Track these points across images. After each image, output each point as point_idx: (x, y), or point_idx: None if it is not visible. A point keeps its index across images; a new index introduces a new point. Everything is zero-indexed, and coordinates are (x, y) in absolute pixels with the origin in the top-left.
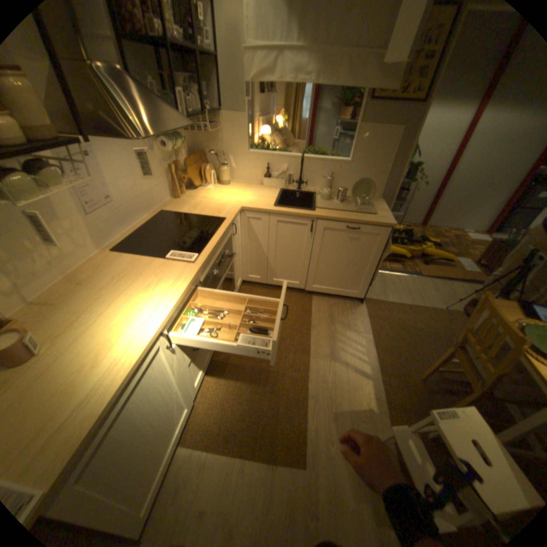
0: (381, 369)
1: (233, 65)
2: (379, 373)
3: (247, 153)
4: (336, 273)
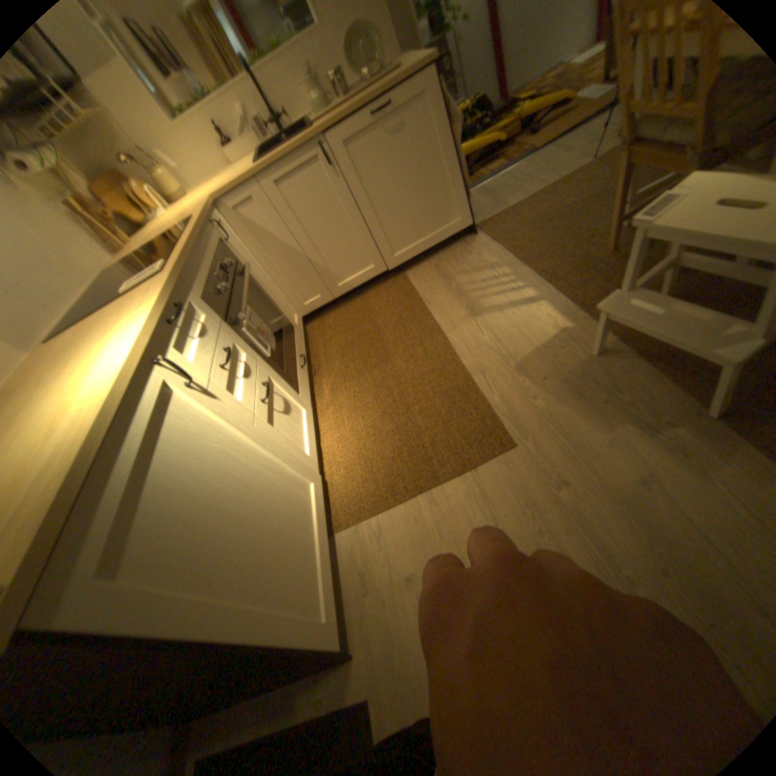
0: (549, 279)
1: None
2: (549, 286)
3: (175, 131)
4: (412, 212)
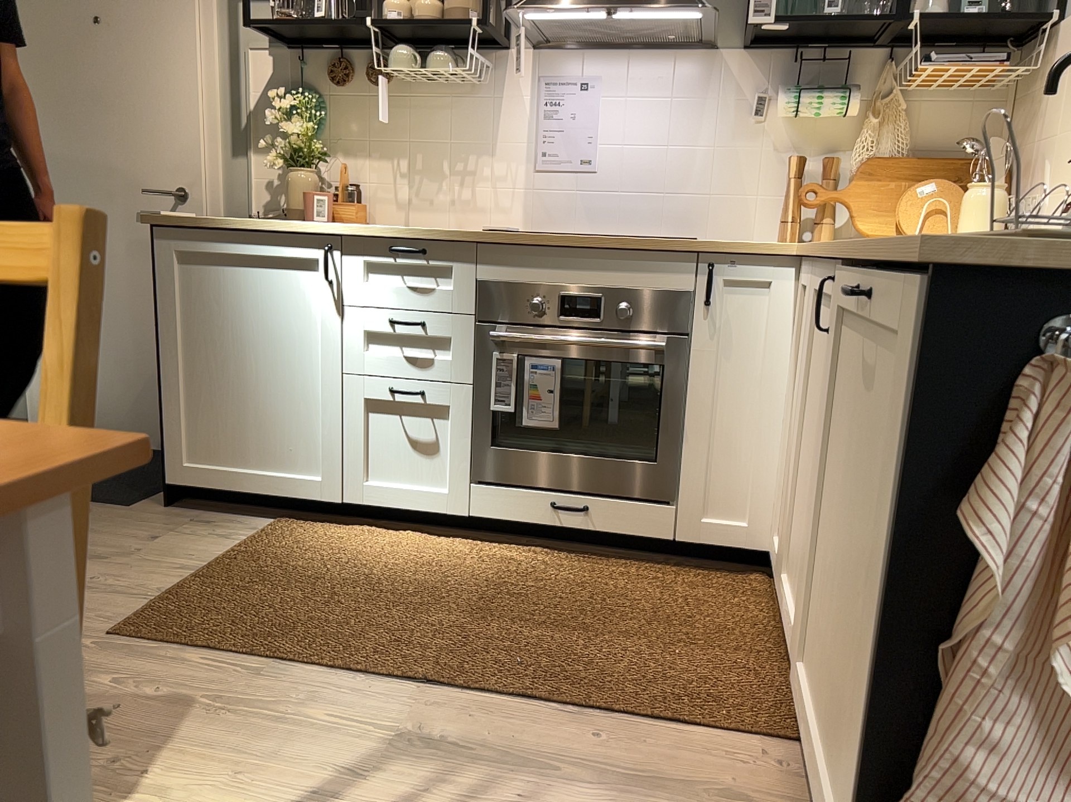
0: None
1: None
2: None
3: None
4: (839, 630)
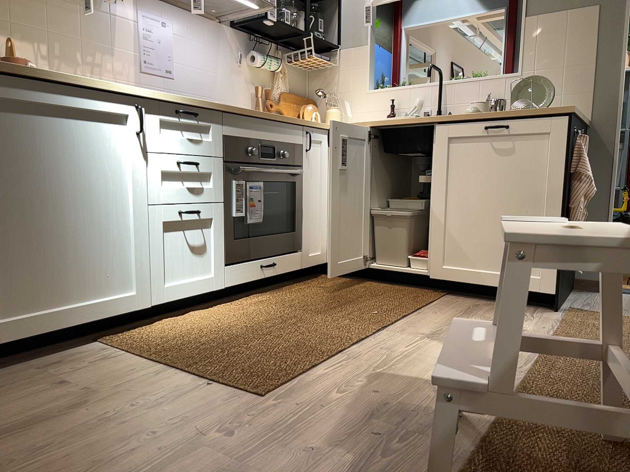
0: (538, 360)
1: (357, 1)
2: (529, 364)
3: (367, 95)
4: (485, 233)
